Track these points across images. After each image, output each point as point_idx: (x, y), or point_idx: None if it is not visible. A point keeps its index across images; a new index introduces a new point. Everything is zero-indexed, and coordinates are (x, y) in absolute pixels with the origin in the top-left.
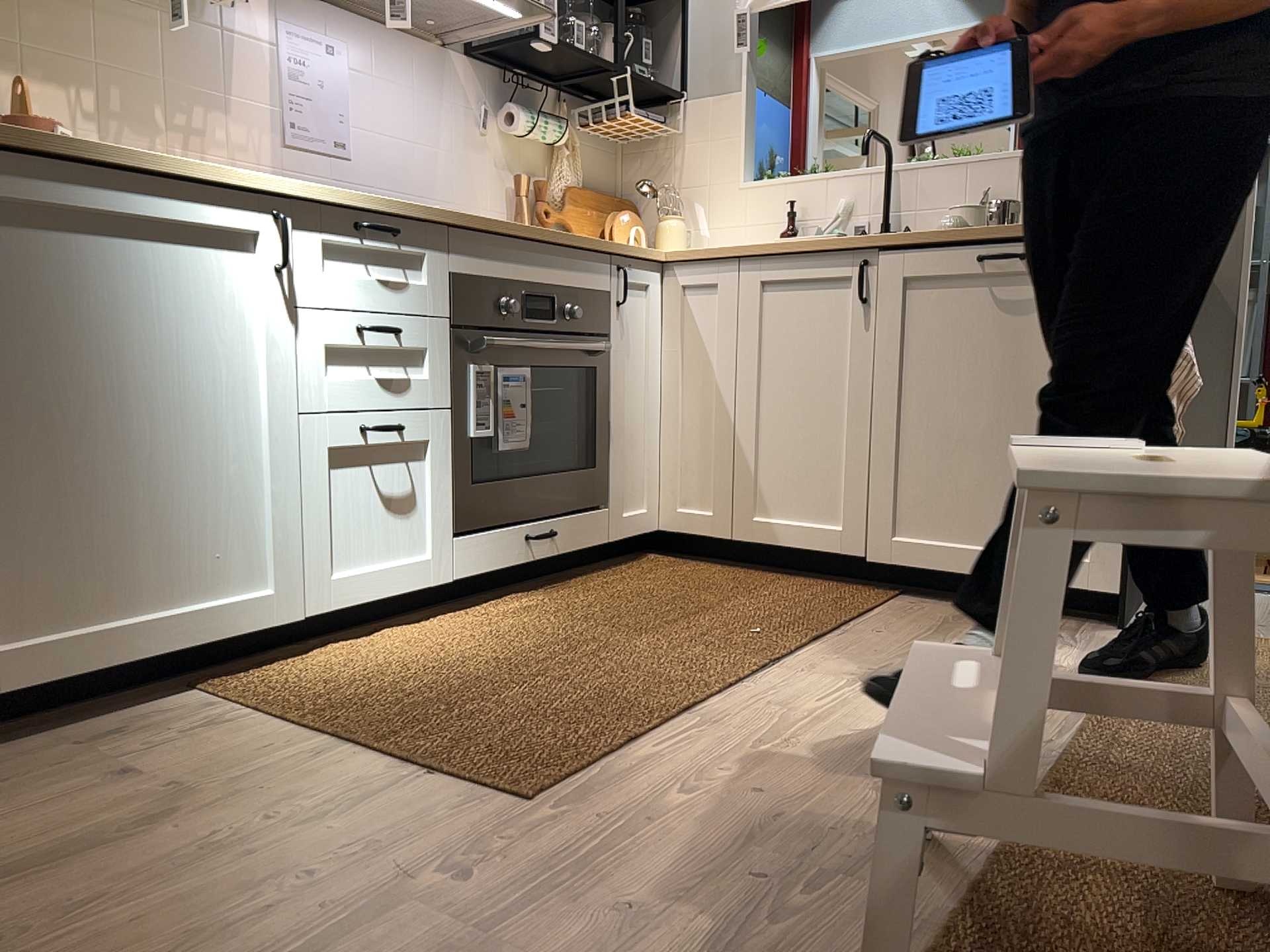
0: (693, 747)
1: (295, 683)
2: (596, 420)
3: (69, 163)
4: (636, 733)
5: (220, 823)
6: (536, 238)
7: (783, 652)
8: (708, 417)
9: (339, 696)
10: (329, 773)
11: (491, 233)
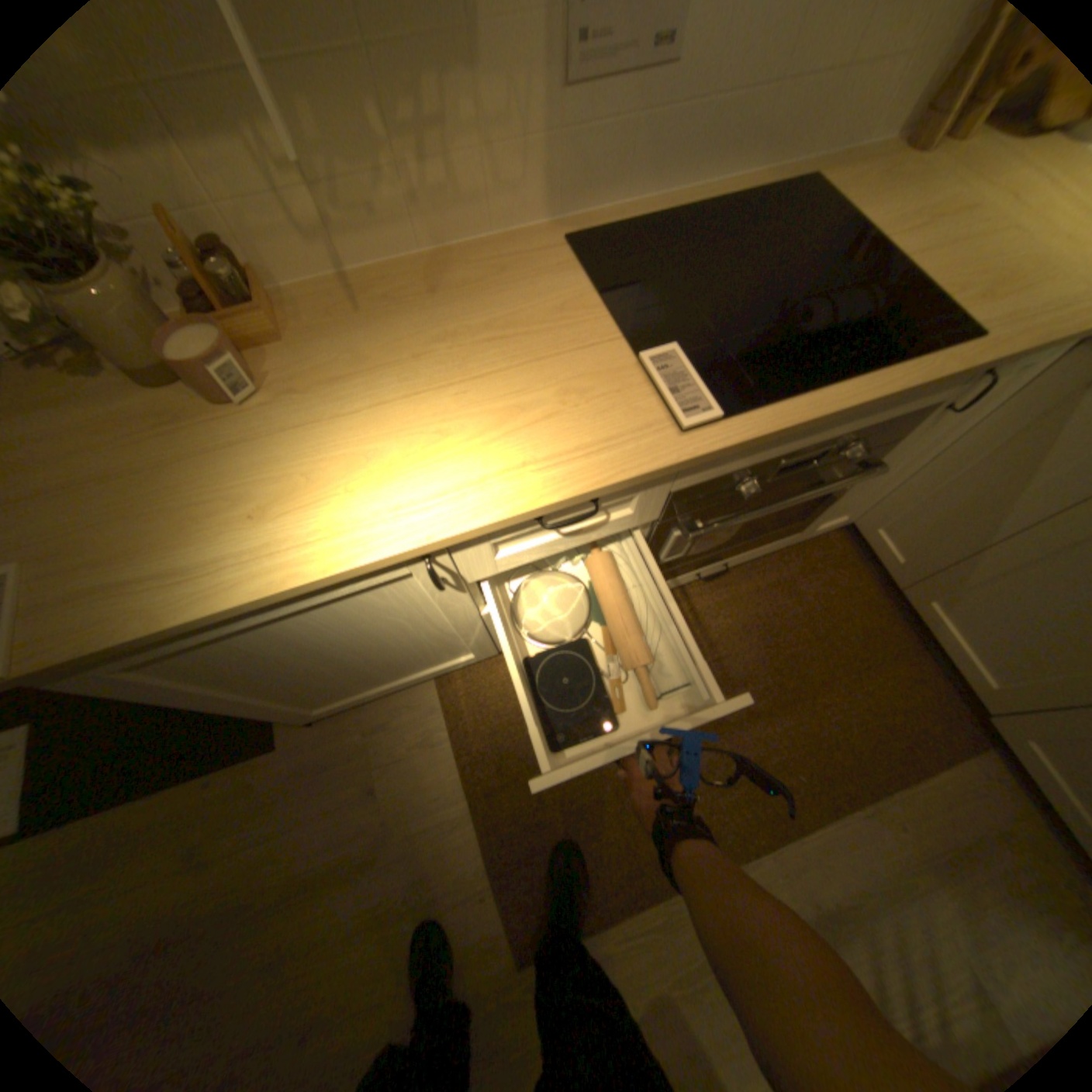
0: (635, 969)
1: (478, 713)
2: (828, 495)
3: (168, 634)
4: (616, 925)
5: (388, 890)
6: (840, 413)
7: (795, 839)
8: (972, 510)
9: (492, 750)
10: (446, 871)
11: (754, 441)
